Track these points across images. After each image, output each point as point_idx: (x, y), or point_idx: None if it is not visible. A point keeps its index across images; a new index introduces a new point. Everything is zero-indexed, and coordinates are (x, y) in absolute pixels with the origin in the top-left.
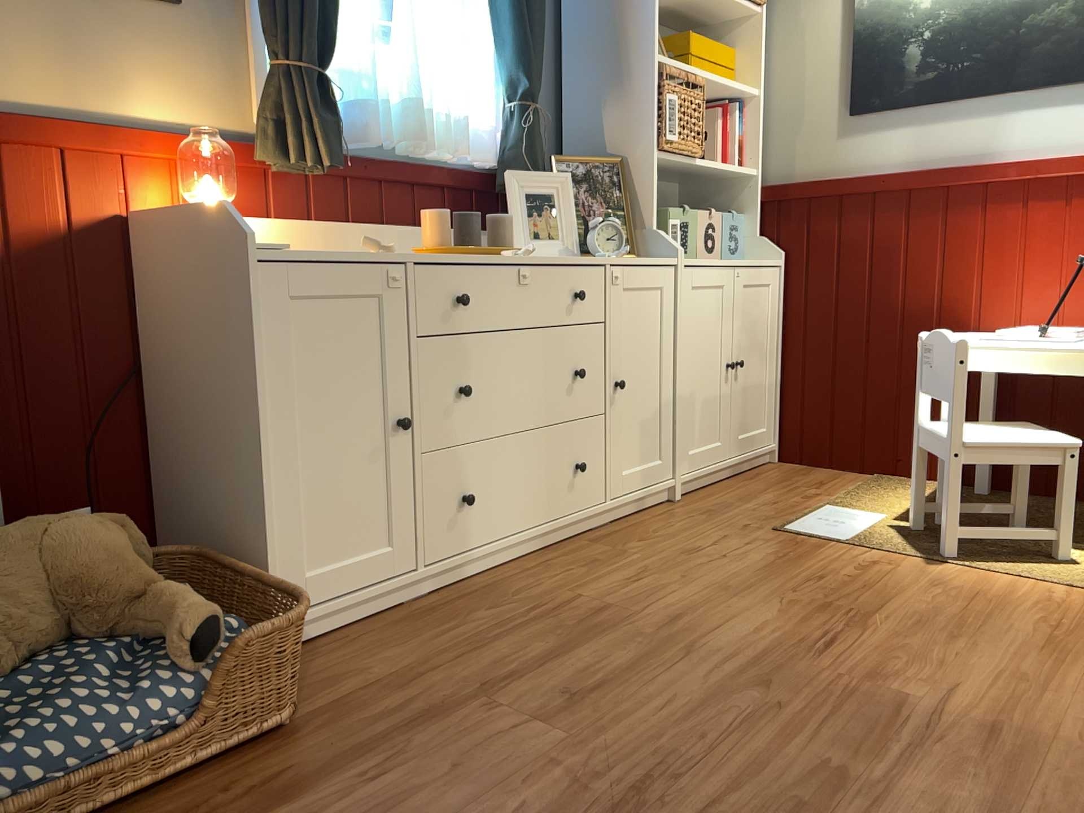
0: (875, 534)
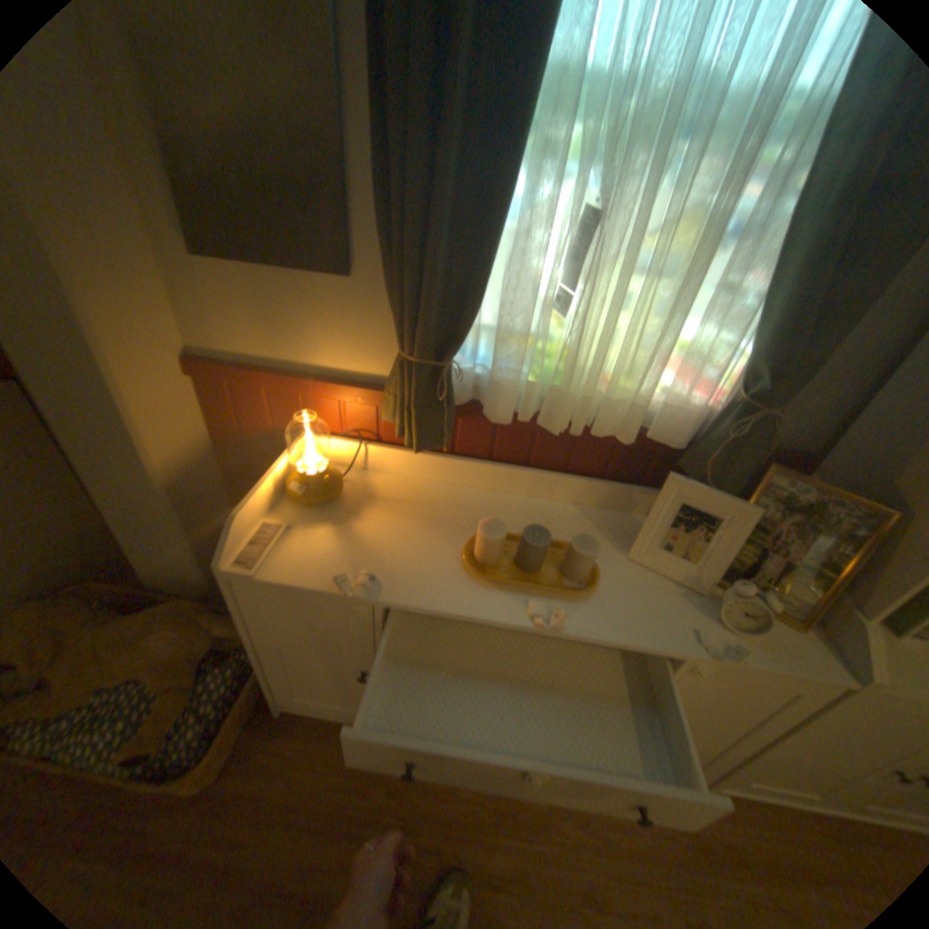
0: None
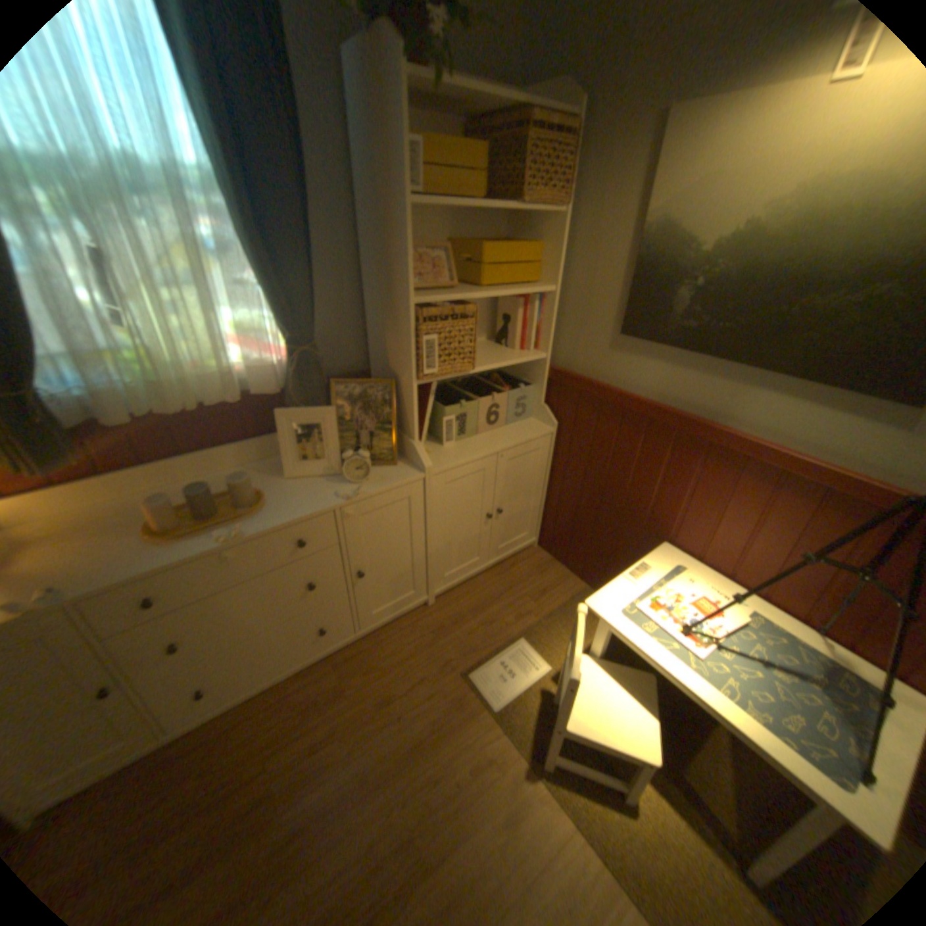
0: (523, 706)
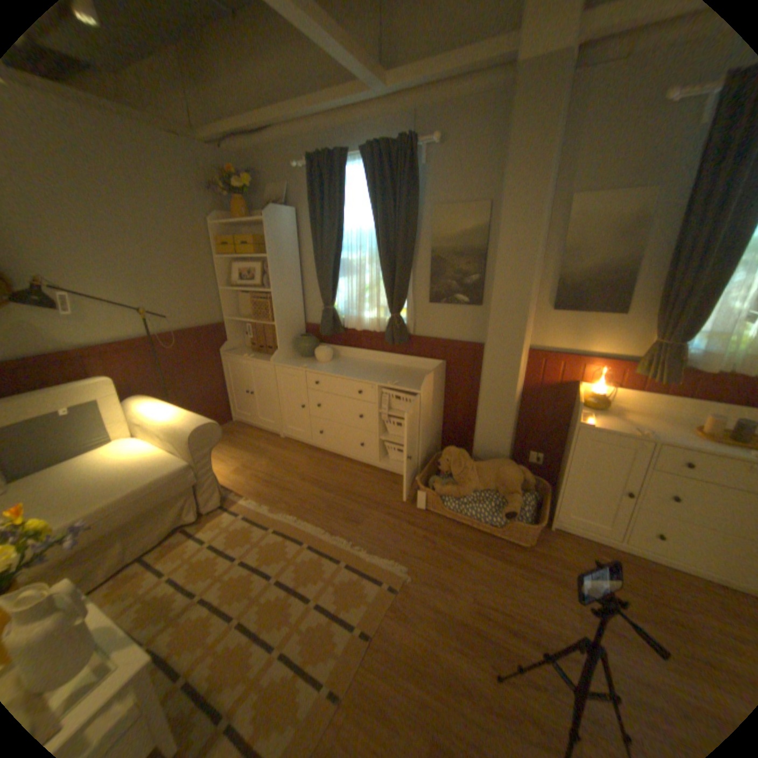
0: None
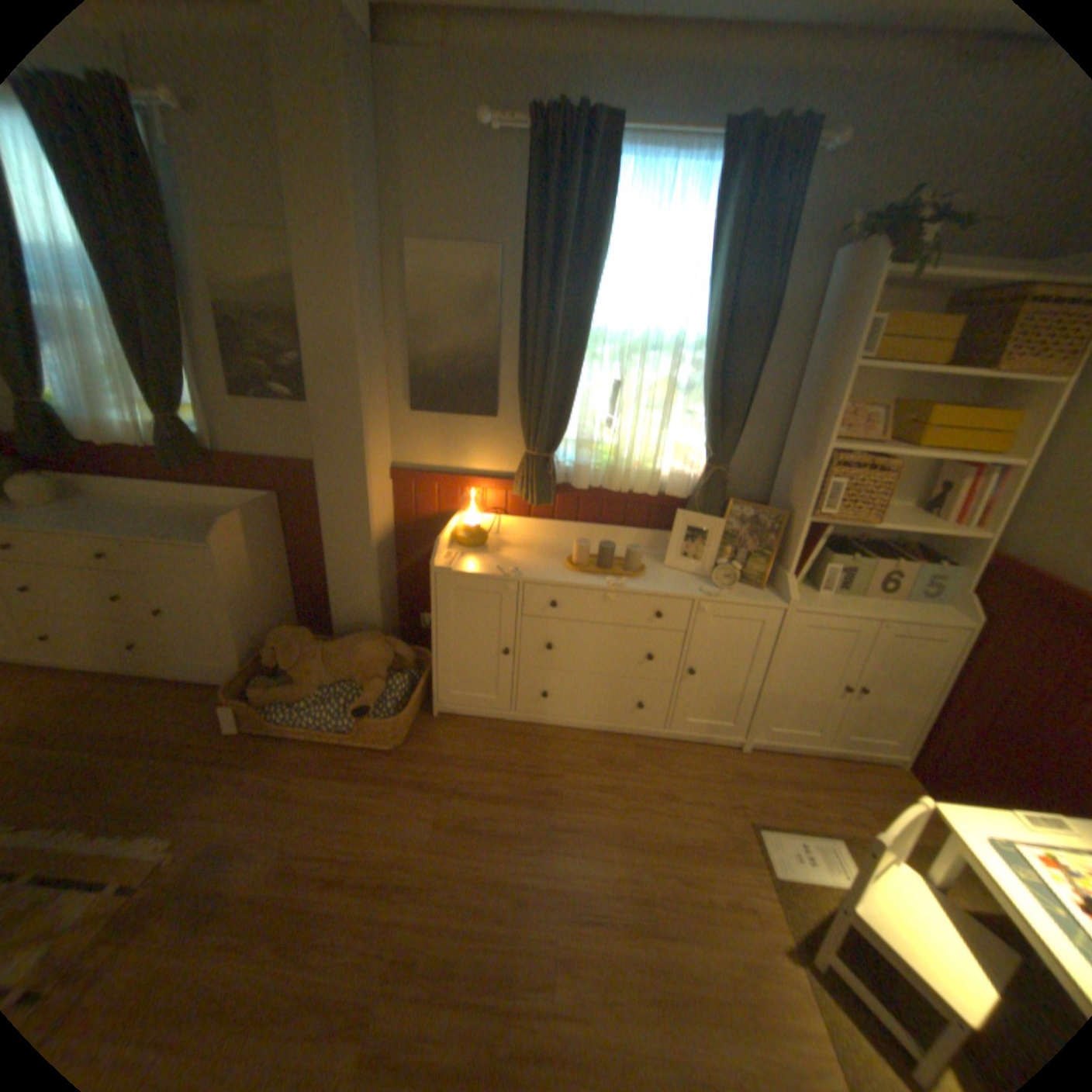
0: (813, 898)
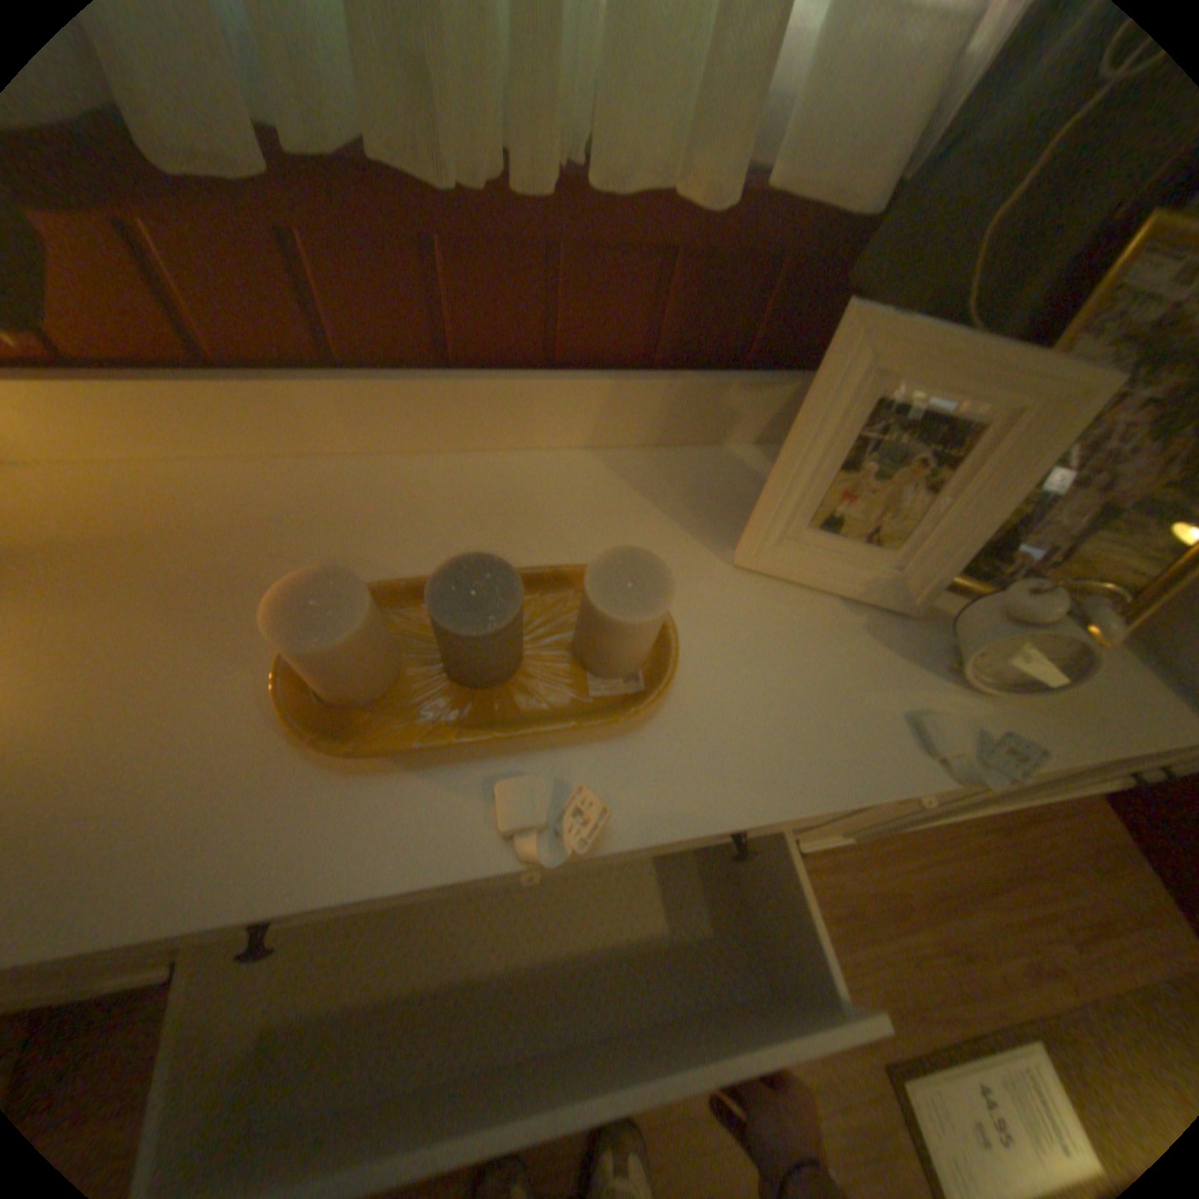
0: None
